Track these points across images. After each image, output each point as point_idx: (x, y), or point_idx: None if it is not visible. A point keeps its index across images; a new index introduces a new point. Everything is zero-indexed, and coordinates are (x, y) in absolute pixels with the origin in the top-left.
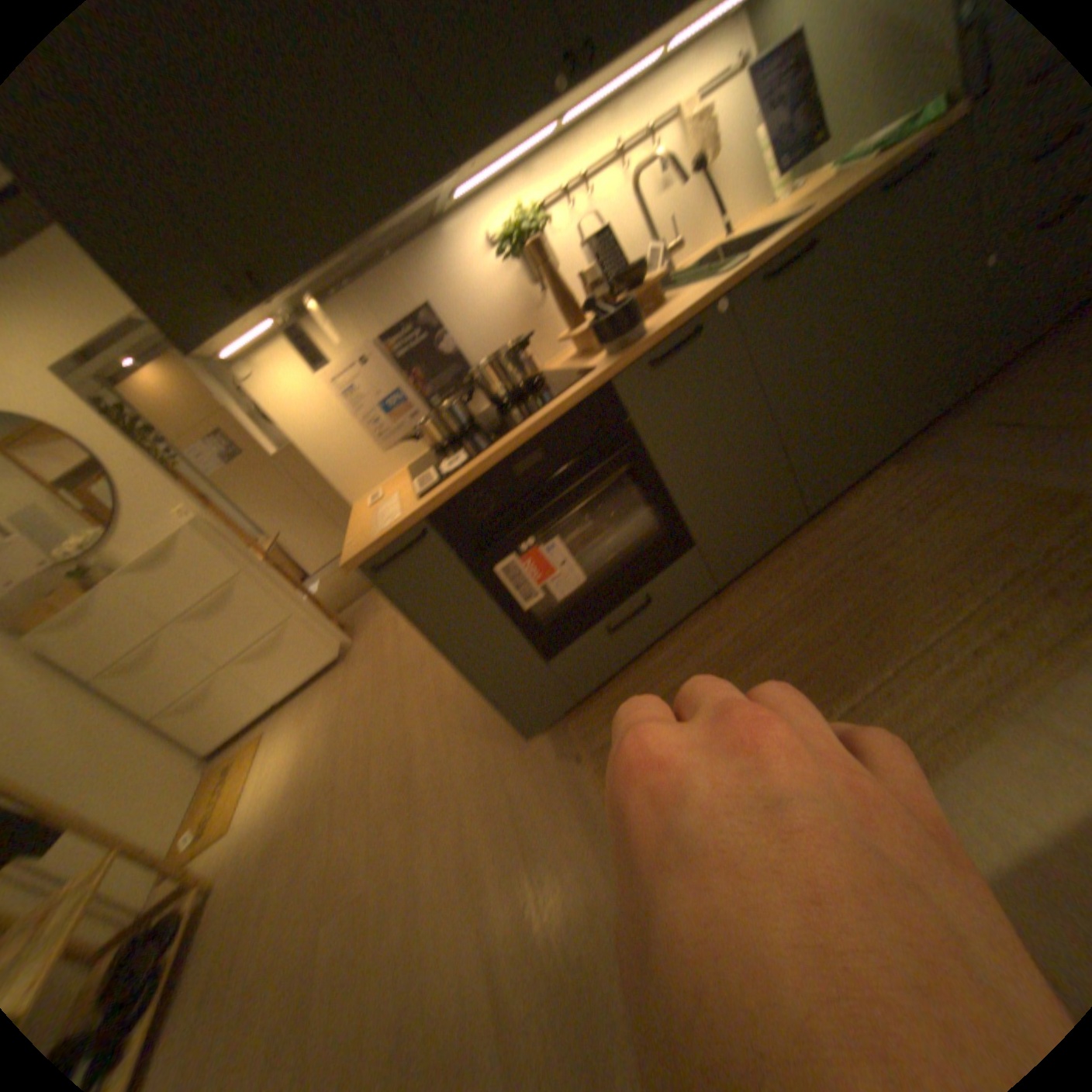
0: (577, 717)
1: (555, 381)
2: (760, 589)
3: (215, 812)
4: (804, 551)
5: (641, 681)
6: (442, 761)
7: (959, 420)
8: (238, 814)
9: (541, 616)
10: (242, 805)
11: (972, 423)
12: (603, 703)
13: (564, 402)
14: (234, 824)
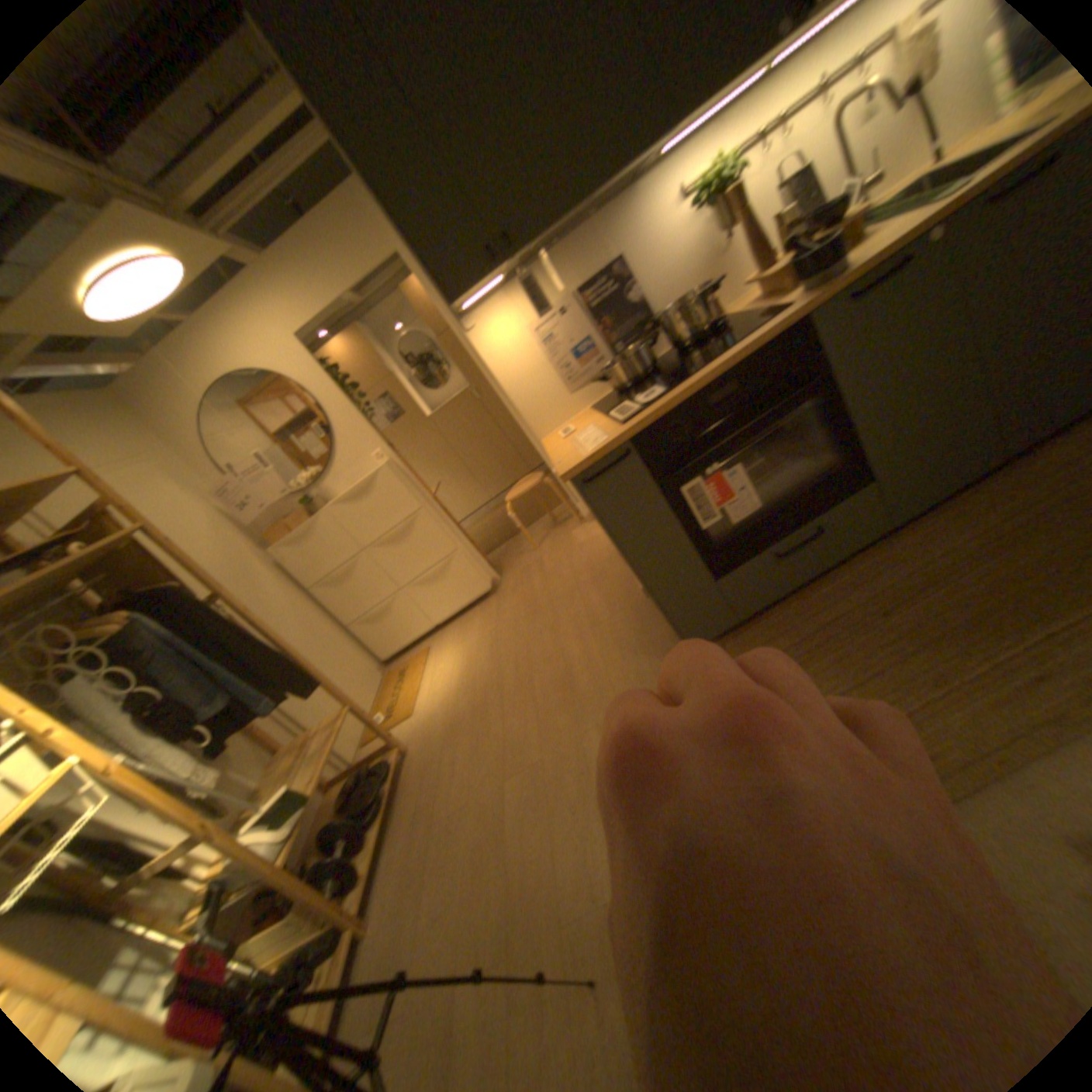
0: (735, 639)
1: (742, 322)
2: (939, 531)
3: (399, 701)
4: (995, 495)
5: (803, 611)
6: (600, 671)
7: None
8: (419, 704)
9: (713, 540)
10: (421, 697)
11: None
12: (761, 628)
13: (761, 337)
14: (416, 710)
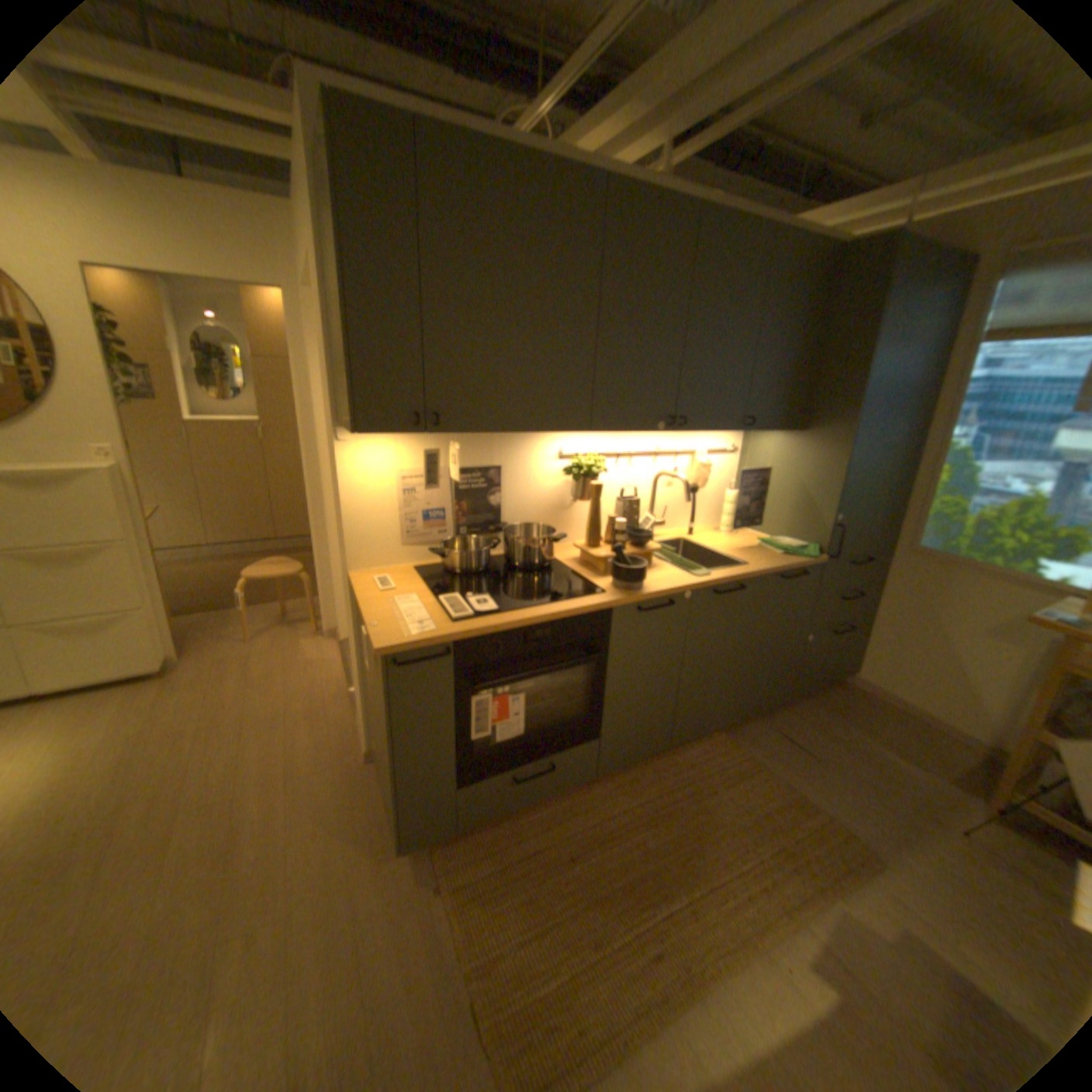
0: (443, 852)
1: (562, 577)
2: (620, 792)
3: None
4: (656, 774)
5: (510, 838)
6: (275, 852)
7: (764, 722)
8: None
9: (470, 751)
10: None
11: (771, 728)
12: (471, 847)
13: (578, 608)
14: None
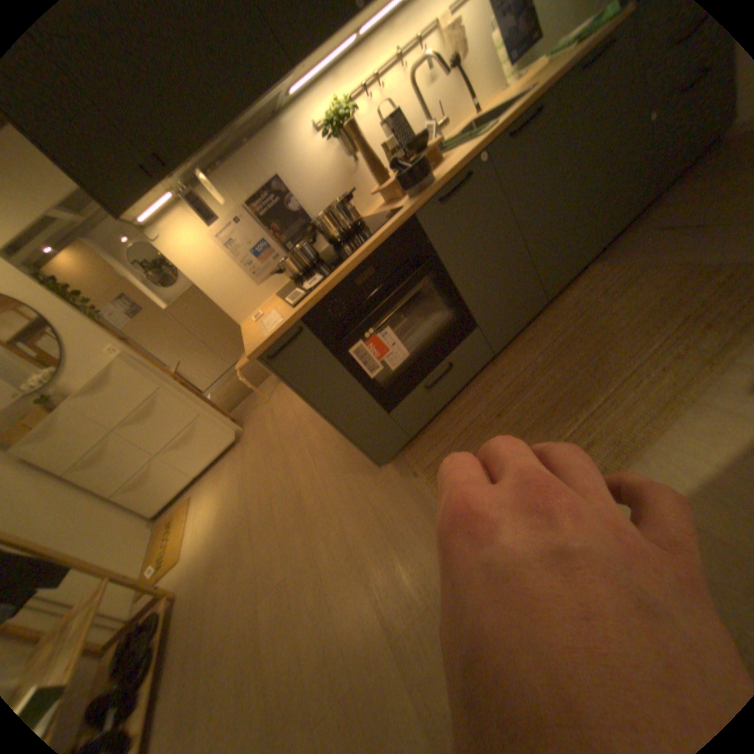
0: (409, 450)
1: (373, 222)
2: (520, 353)
3: (165, 552)
4: (546, 325)
5: (449, 422)
6: (321, 493)
7: (638, 229)
8: (182, 551)
9: (380, 384)
10: (184, 544)
11: (646, 230)
12: (425, 439)
13: (384, 233)
14: (180, 557)
